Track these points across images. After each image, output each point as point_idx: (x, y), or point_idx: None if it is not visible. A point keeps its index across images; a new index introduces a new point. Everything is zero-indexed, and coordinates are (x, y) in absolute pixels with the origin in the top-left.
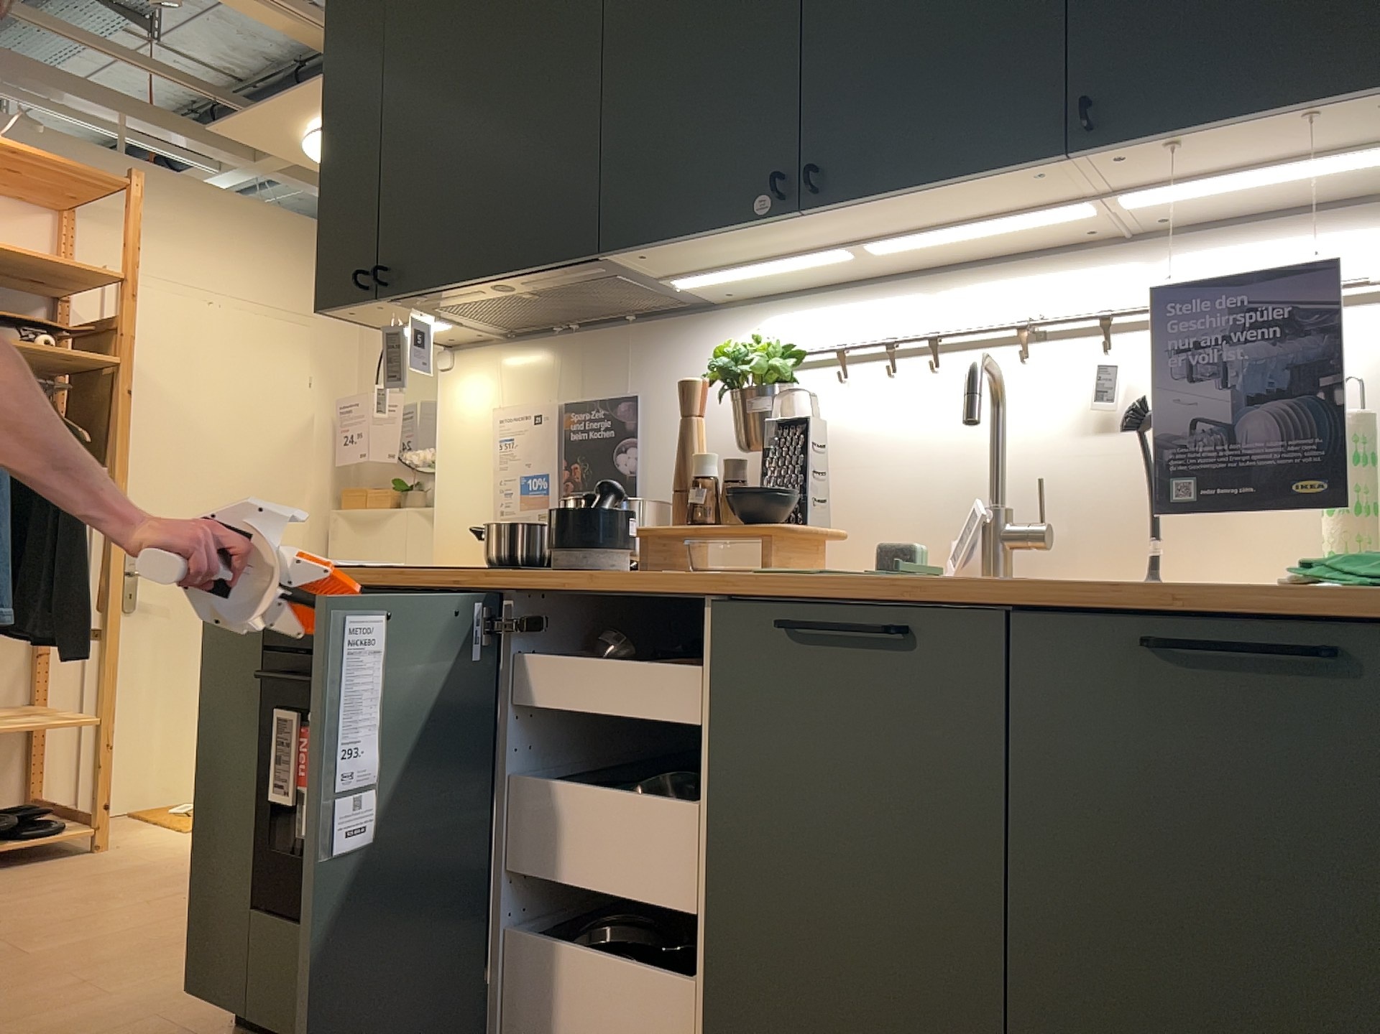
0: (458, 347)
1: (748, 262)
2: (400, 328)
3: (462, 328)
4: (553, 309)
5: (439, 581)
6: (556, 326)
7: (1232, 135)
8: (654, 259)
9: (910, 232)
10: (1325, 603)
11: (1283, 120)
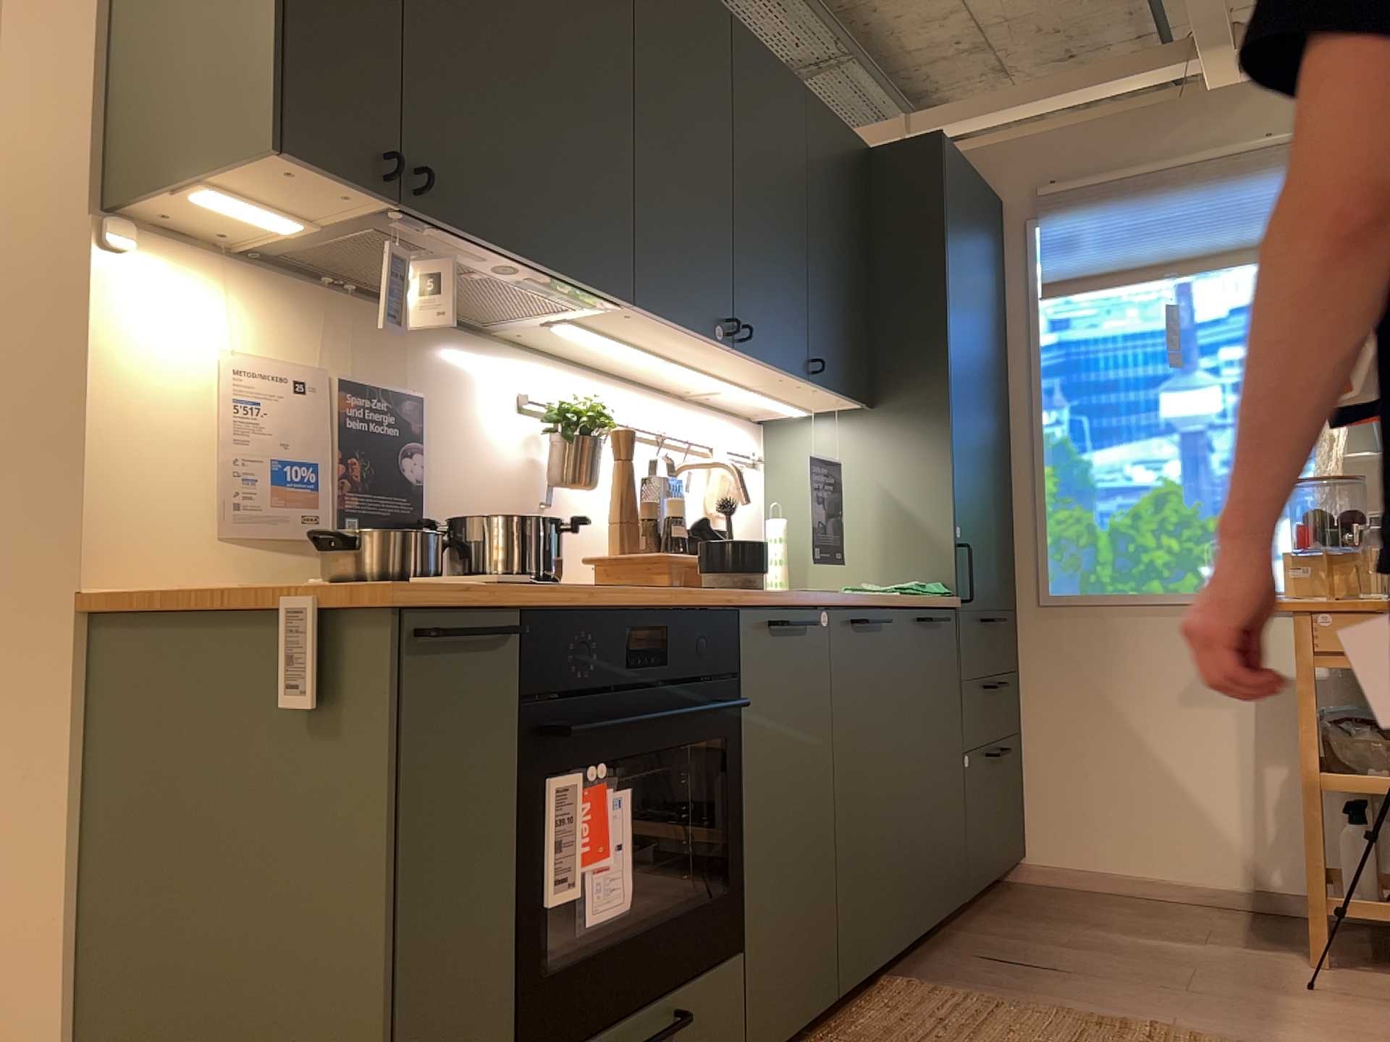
0: (134, 220)
1: (623, 339)
2: (406, 254)
3: (265, 232)
4: (333, 253)
5: (695, 600)
6: (333, 278)
7: (824, 393)
8: (618, 316)
9: (695, 367)
10: (935, 602)
11: (838, 396)
